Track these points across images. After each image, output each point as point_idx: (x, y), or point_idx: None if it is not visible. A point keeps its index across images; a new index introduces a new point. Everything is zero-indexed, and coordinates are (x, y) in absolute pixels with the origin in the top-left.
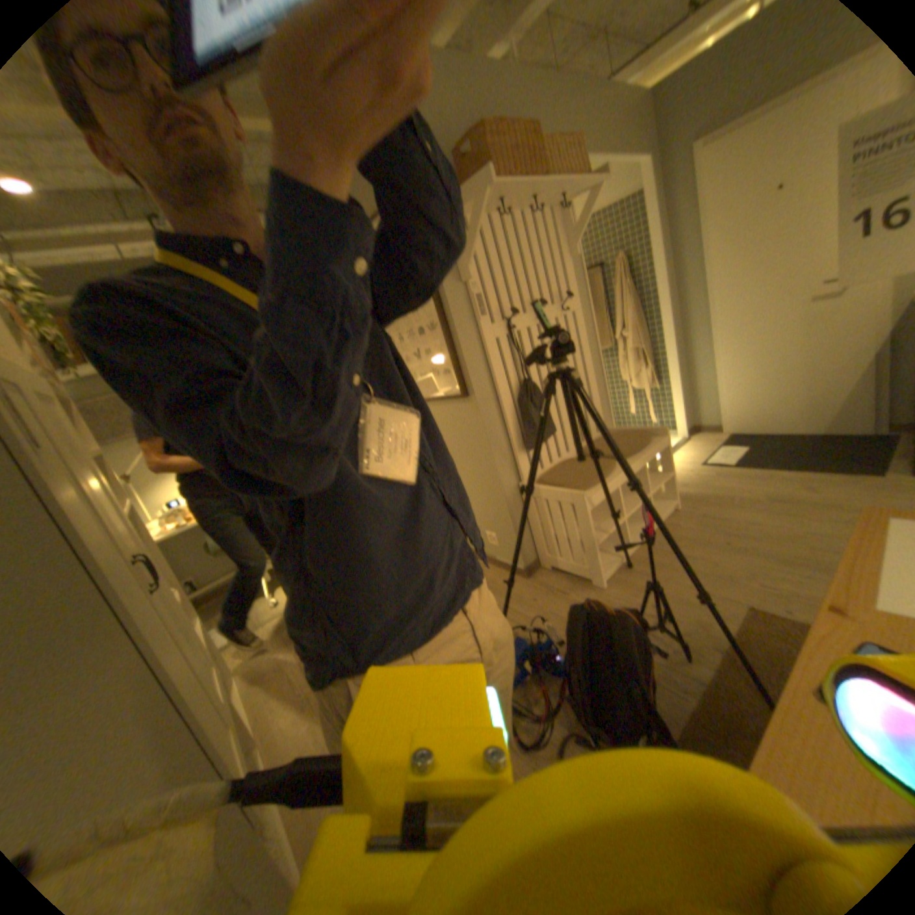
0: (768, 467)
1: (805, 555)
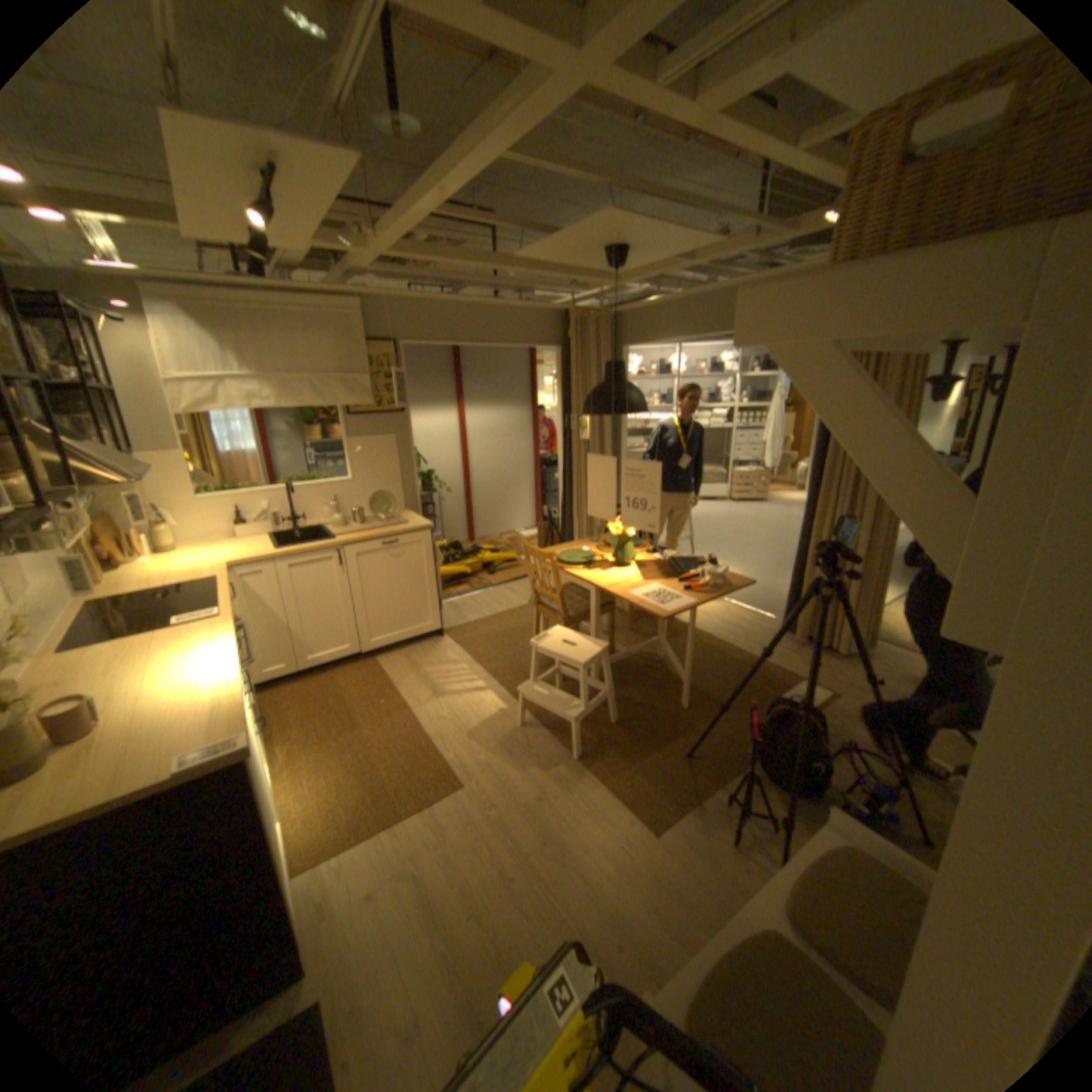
0: None
1: (560, 880)
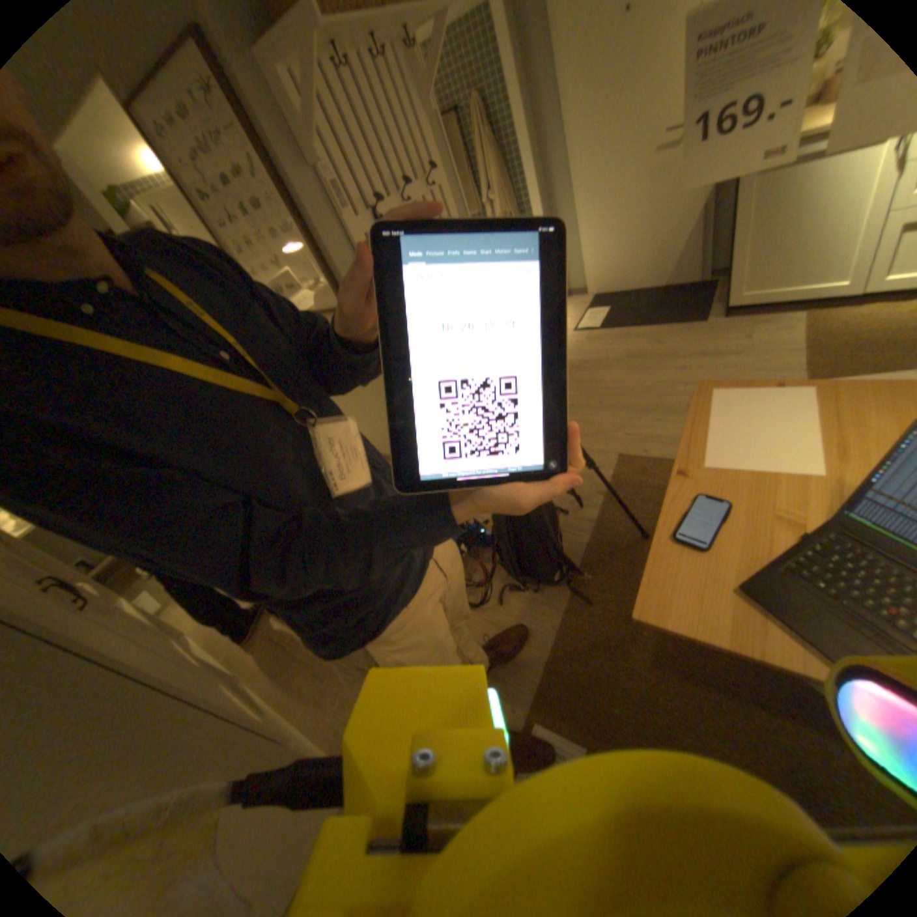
0: (626, 324)
1: (656, 400)
